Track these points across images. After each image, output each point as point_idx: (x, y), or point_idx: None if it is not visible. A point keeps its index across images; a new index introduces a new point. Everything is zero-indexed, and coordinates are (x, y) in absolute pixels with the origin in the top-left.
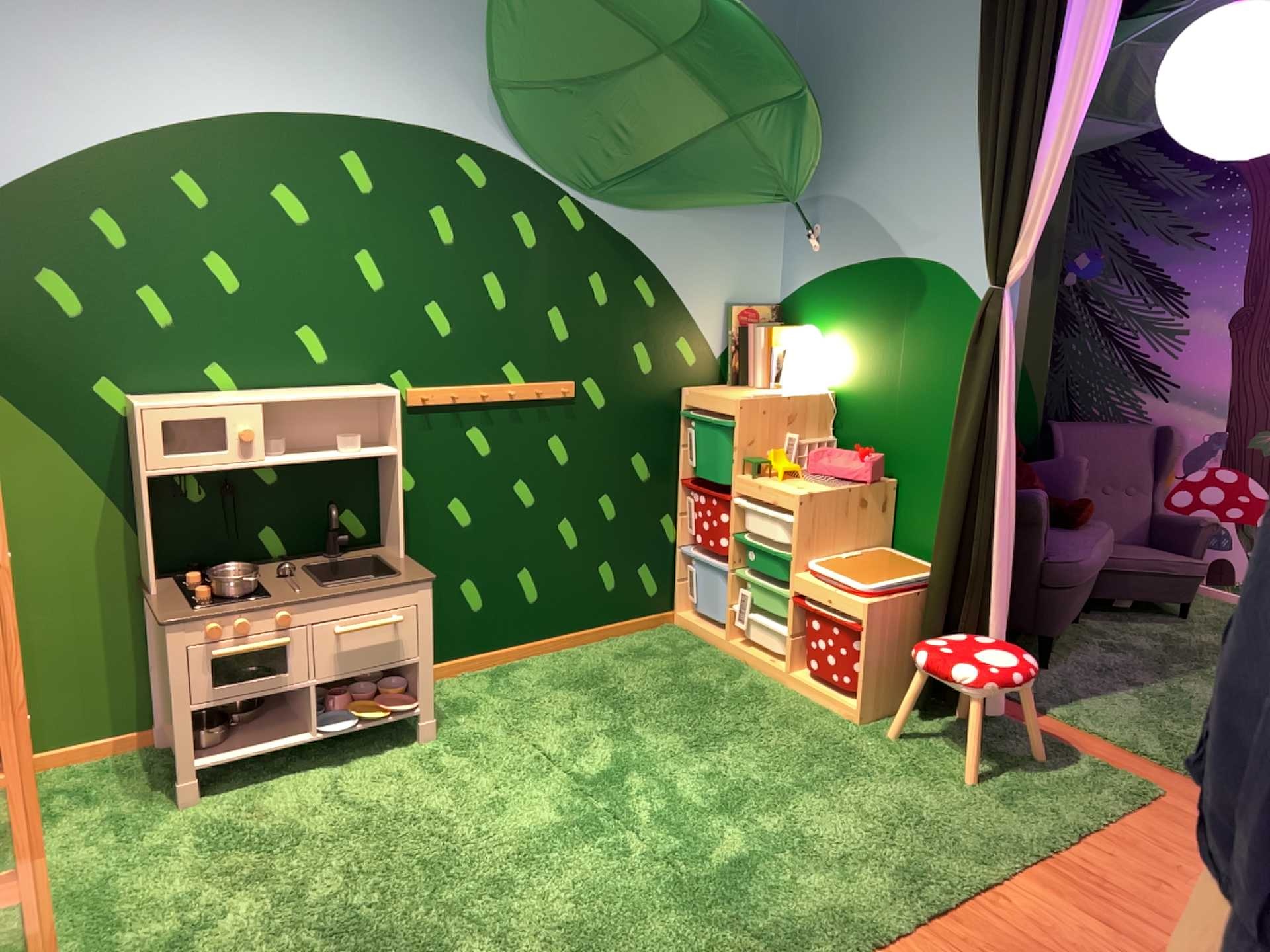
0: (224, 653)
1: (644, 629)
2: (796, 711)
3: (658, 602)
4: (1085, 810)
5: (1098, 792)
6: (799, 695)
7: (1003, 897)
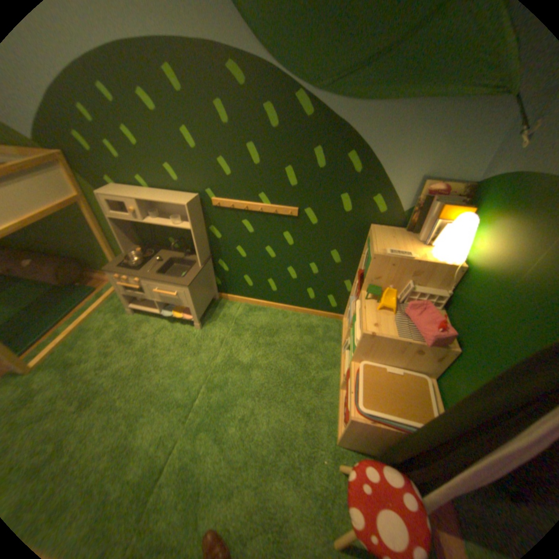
0: (120, 284)
1: (325, 317)
2: (323, 411)
3: (336, 310)
4: None
5: None
6: (336, 403)
7: None
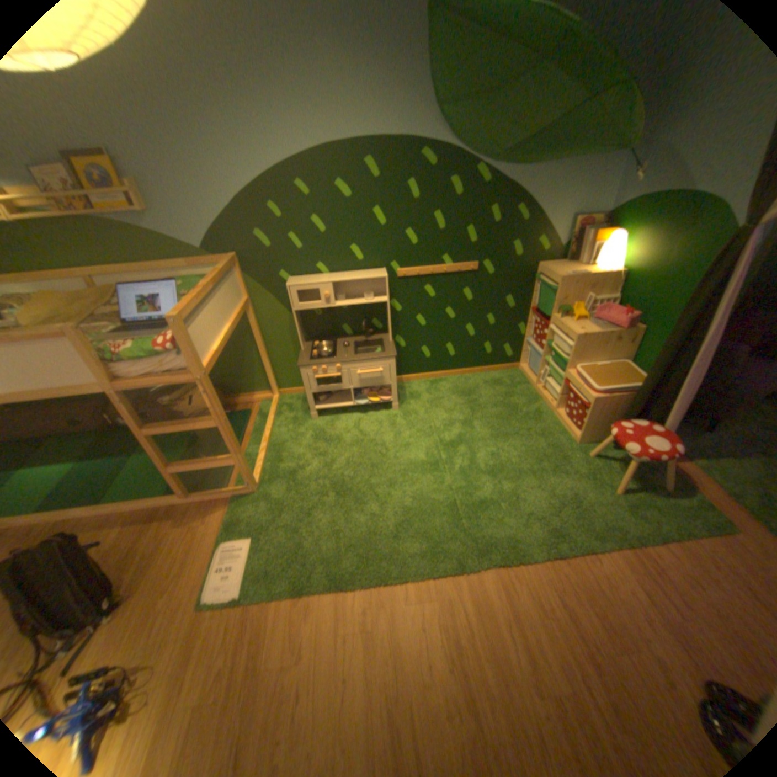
0: (318, 378)
1: (502, 370)
2: (550, 429)
3: (511, 359)
4: (677, 530)
5: (693, 521)
6: (556, 421)
7: (599, 562)
